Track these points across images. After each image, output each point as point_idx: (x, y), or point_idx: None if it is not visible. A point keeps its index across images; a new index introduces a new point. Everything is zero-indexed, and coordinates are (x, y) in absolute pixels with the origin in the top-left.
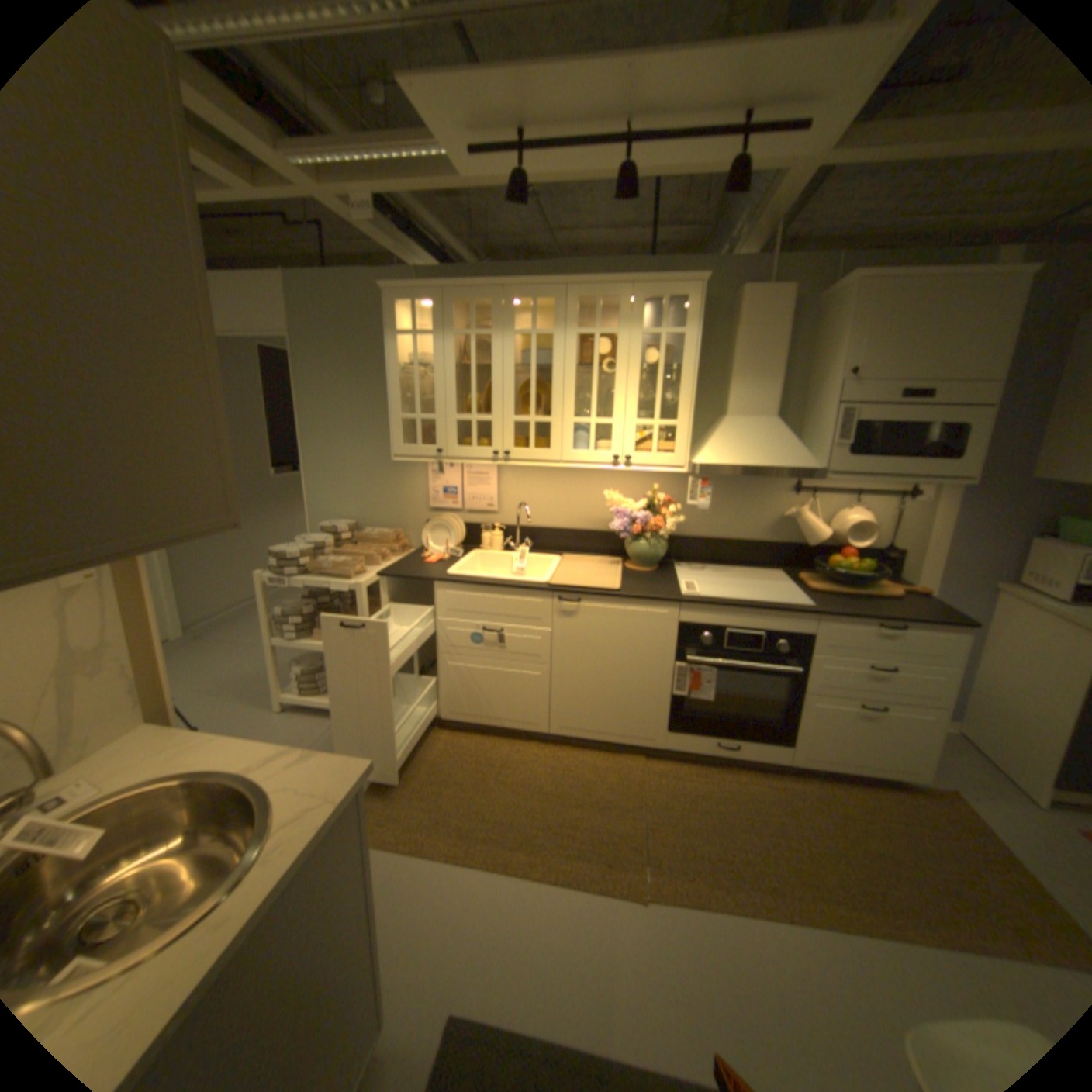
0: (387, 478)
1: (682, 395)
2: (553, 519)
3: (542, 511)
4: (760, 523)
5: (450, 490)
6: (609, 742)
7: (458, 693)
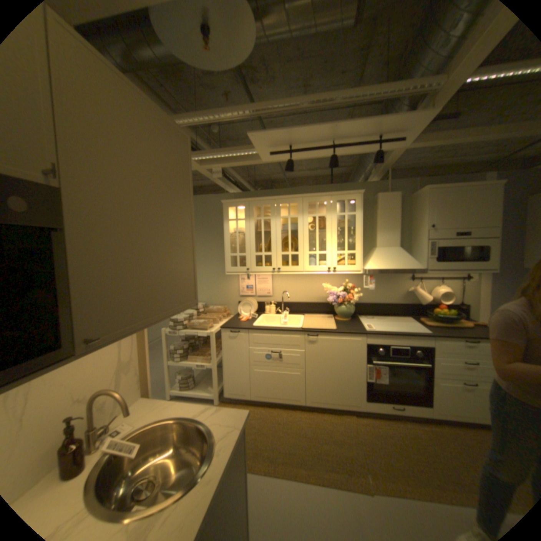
0: (220, 282)
1: (357, 240)
2: (299, 298)
3: (293, 294)
4: (397, 295)
5: (250, 286)
6: (337, 409)
7: (259, 386)
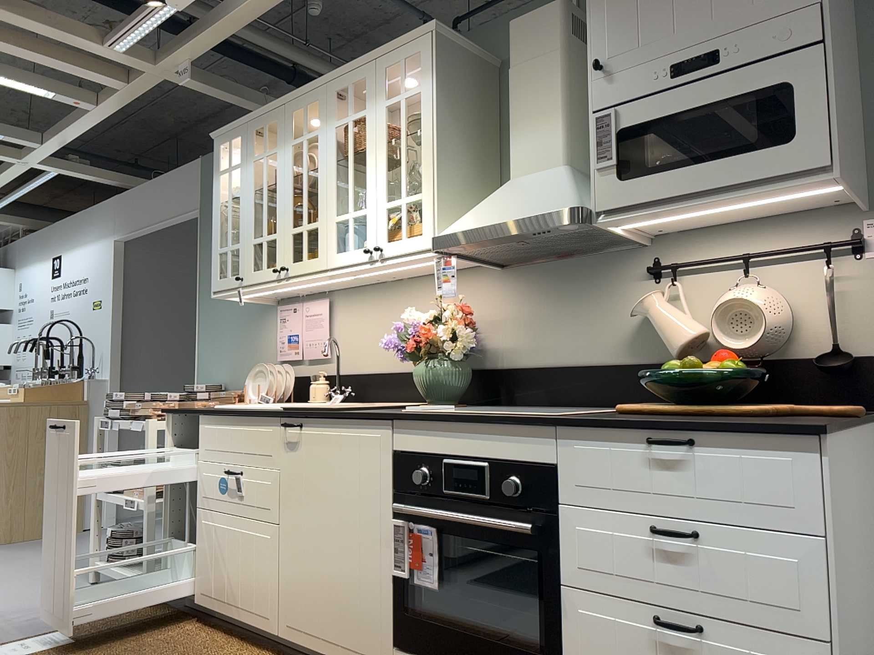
0: (251, 333)
1: (423, 160)
2: (379, 361)
3: (368, 351)
4: (612, 334)
5: (292, 337)
6: None
7: (207, 564)
